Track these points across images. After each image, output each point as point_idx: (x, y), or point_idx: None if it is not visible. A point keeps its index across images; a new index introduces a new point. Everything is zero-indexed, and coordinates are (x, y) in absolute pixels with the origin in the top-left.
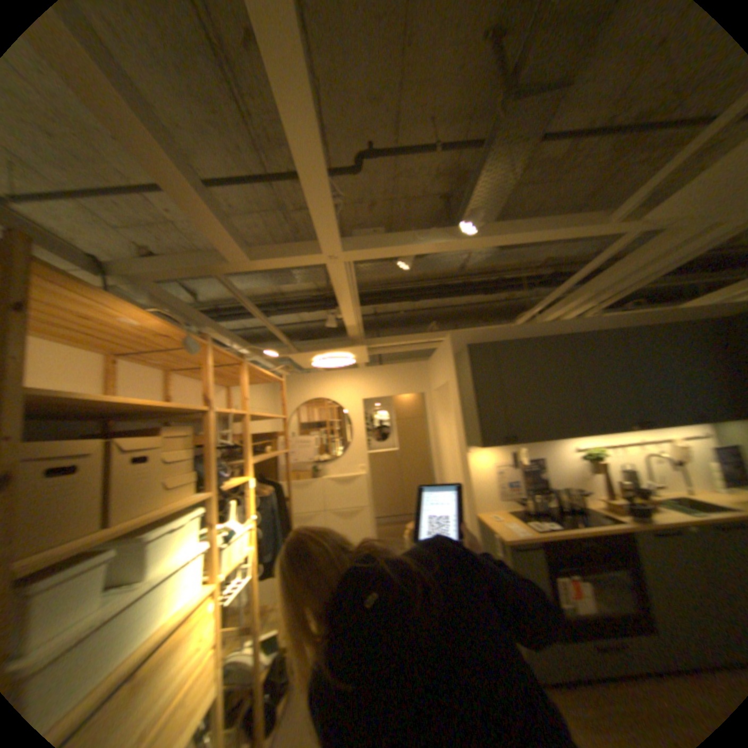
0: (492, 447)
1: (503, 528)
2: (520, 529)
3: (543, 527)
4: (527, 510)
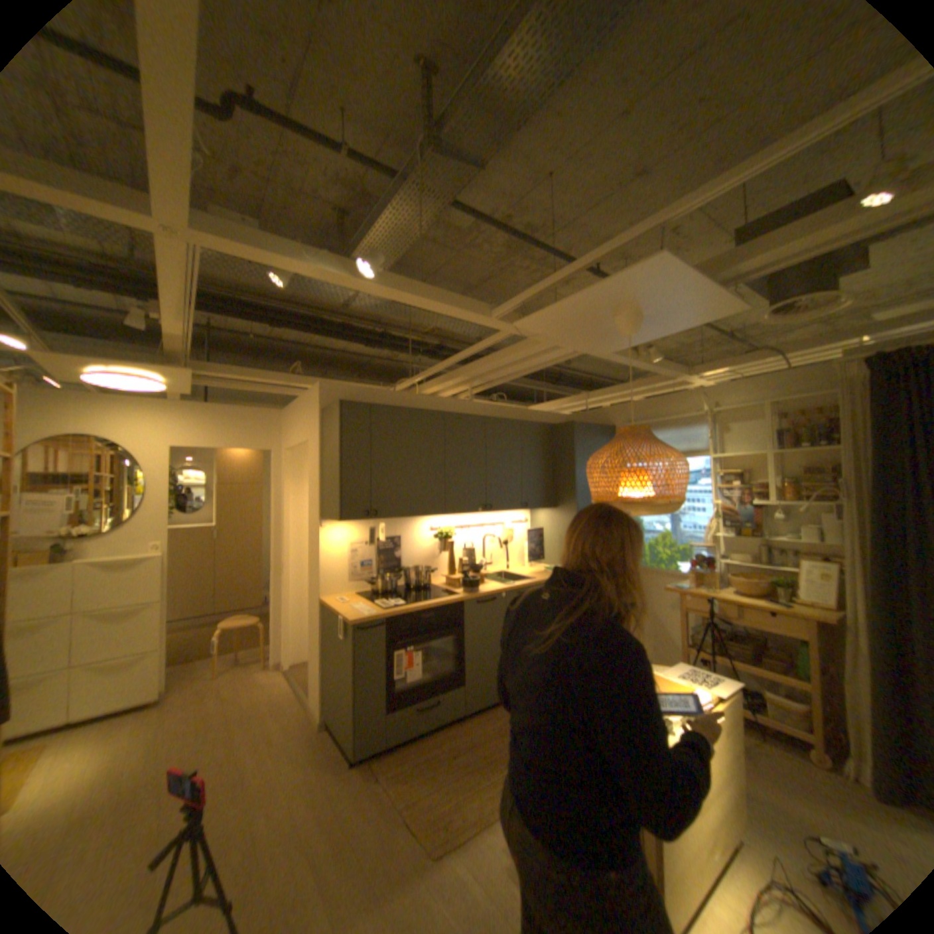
0: (349, 521)
1: (348, 609)
2: (365, 609)
3: (388, 604)
4: (375, 589)
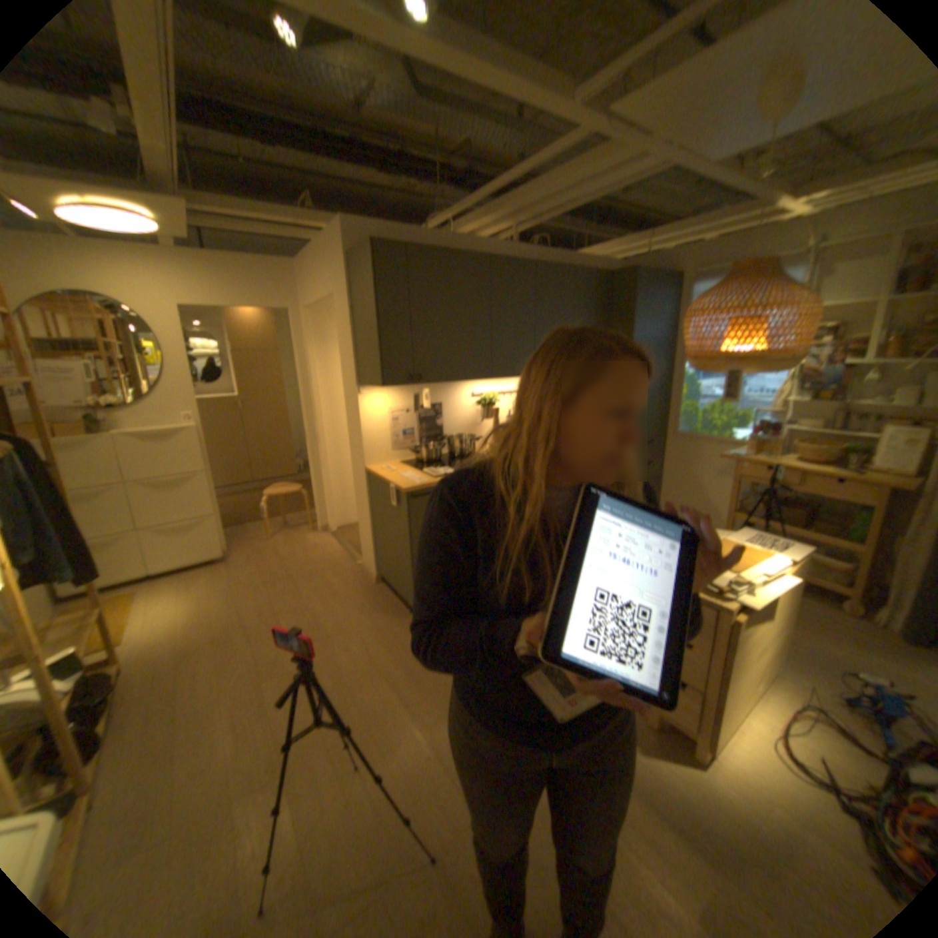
0: (392, 385)
1: (397, 476)
2: (415, 476)
3: (437, 471)
4: (420, 457)
